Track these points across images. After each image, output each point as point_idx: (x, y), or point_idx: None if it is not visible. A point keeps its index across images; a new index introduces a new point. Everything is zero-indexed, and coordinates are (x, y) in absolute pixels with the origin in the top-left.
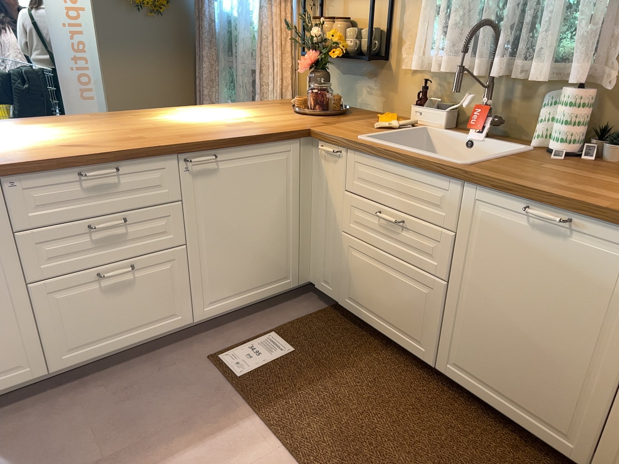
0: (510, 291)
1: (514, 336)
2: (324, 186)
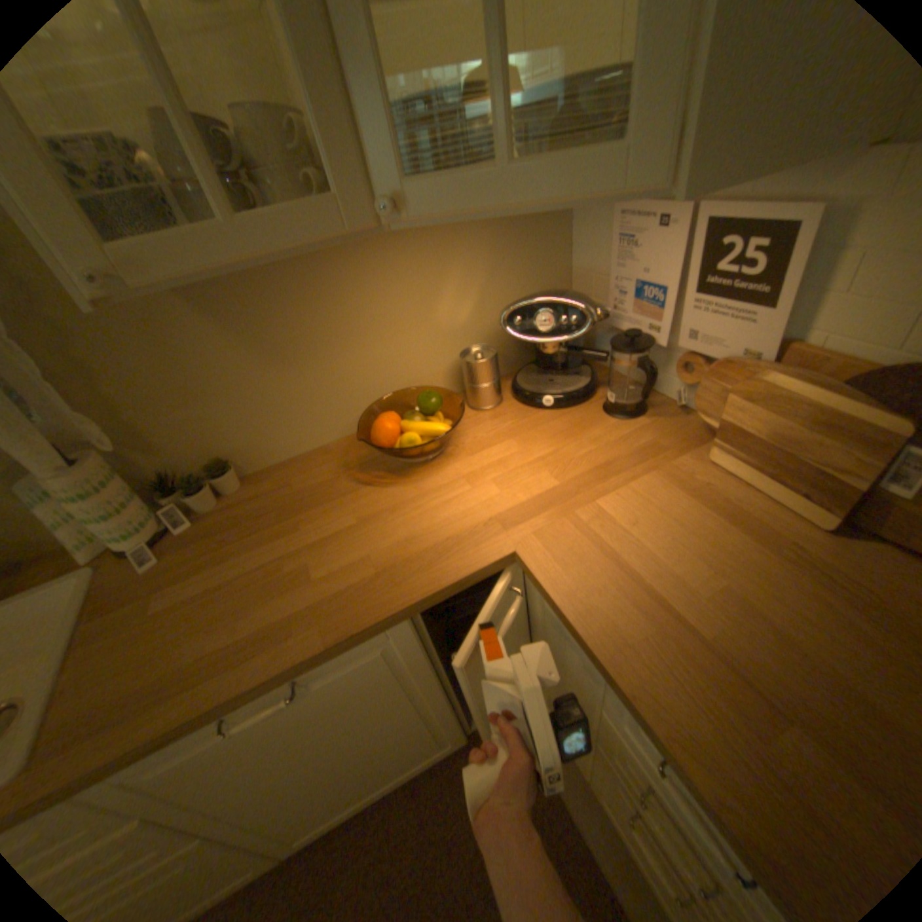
0: (290, 766)
1: (336, 772)
2: None
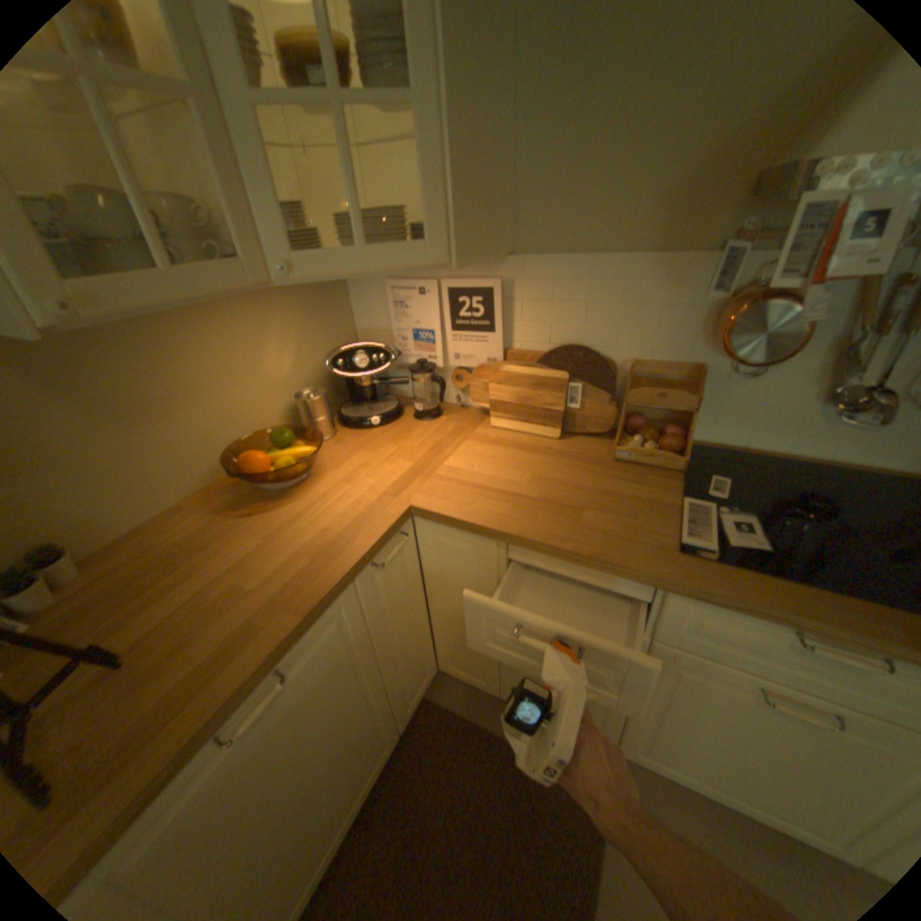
0: (271, 805)
1: (308, 806)
2: None
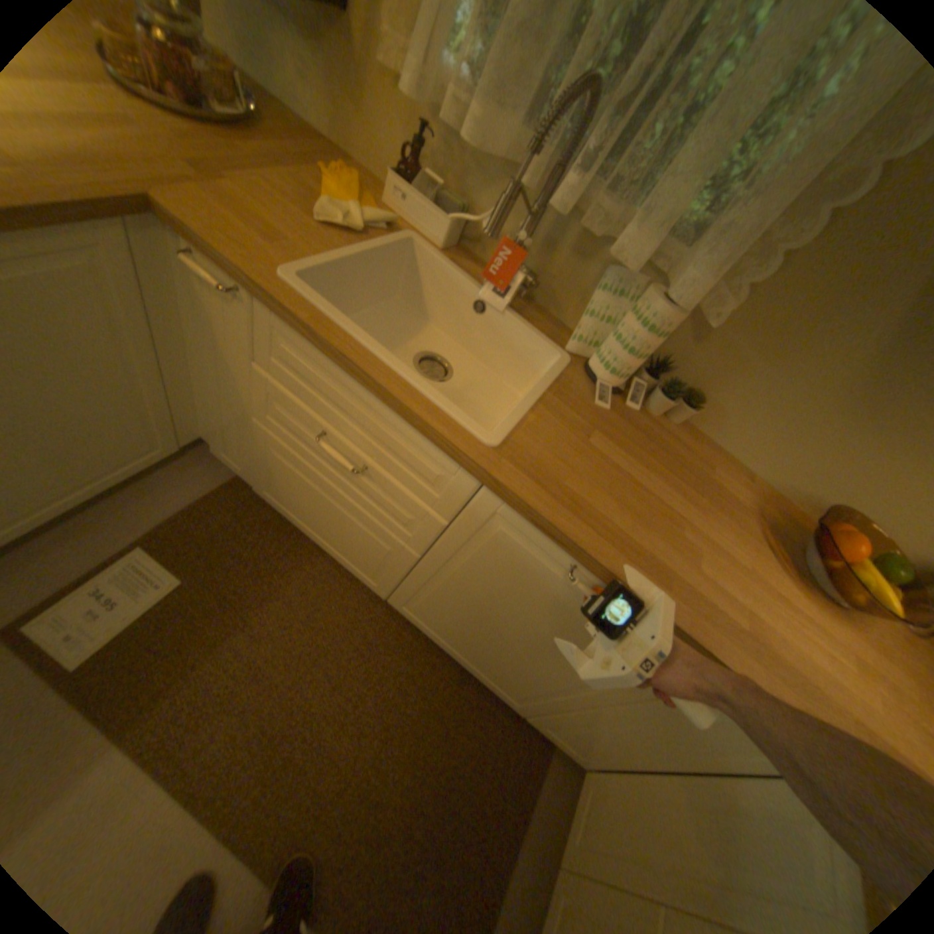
0: (506, 609)
1: (495, 636)
2: (208, 331)
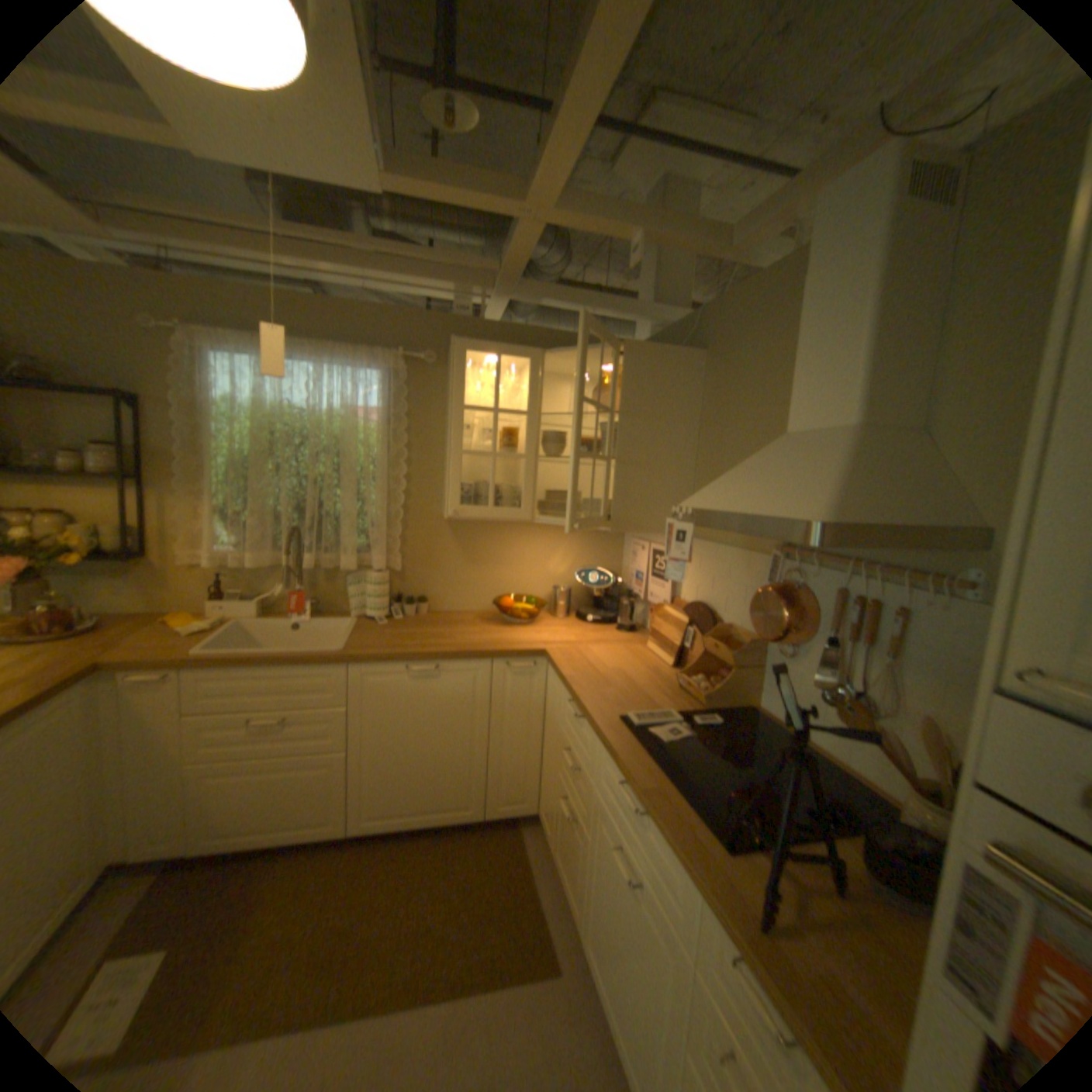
0: (405, 730)
1: (416, 762)
2: (137, 723)
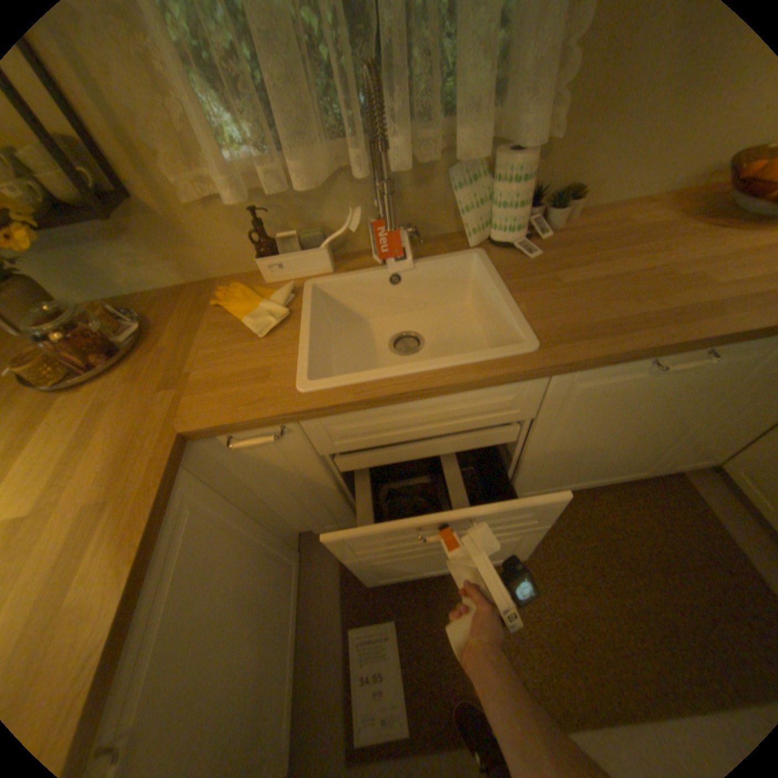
0: (609, 428)
1: (607, 451)
2: (271, 469)
